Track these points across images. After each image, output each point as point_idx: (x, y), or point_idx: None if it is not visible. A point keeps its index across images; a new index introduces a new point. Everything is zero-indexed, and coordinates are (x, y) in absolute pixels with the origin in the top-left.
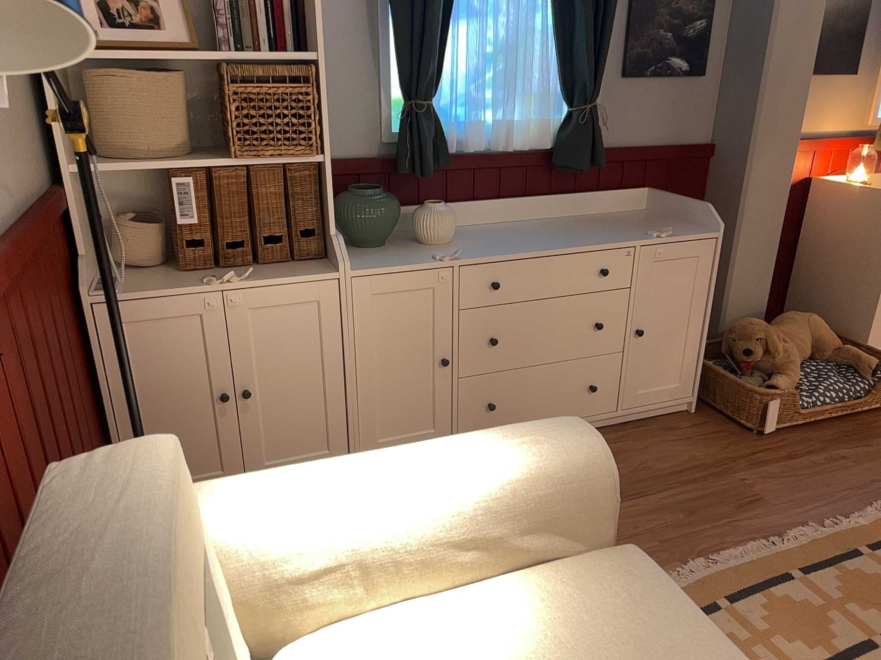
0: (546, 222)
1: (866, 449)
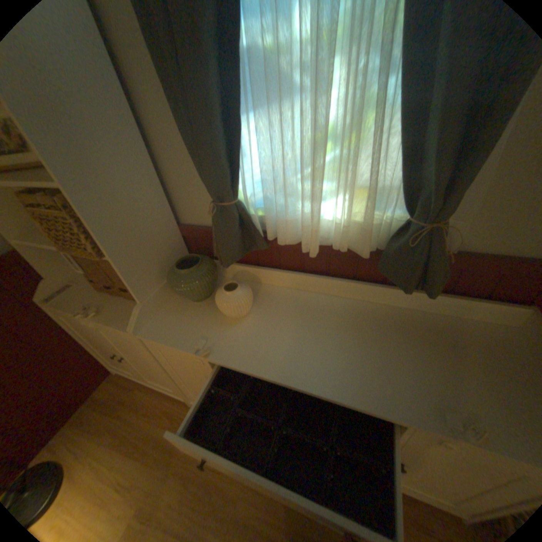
0: (364, 311)
1: None
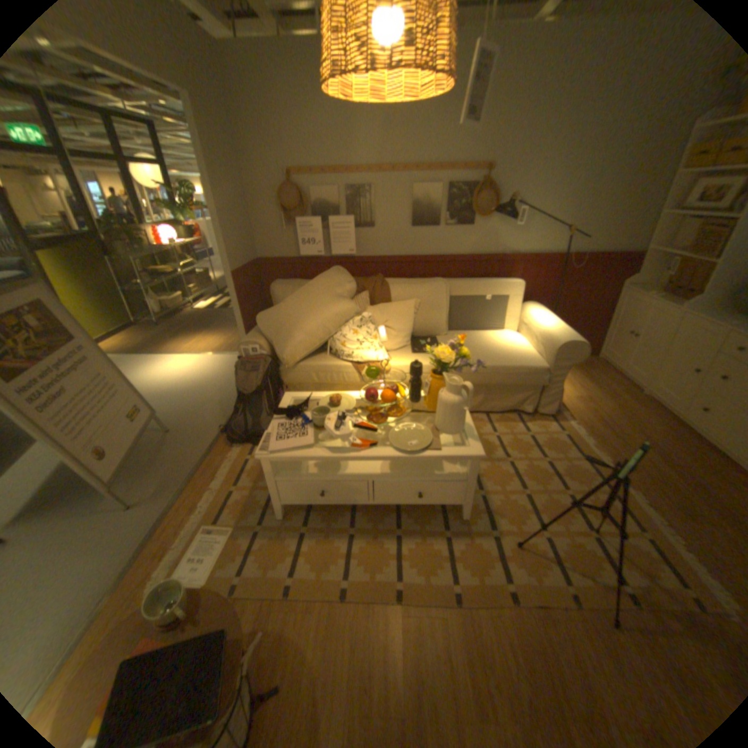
0: None
1: None
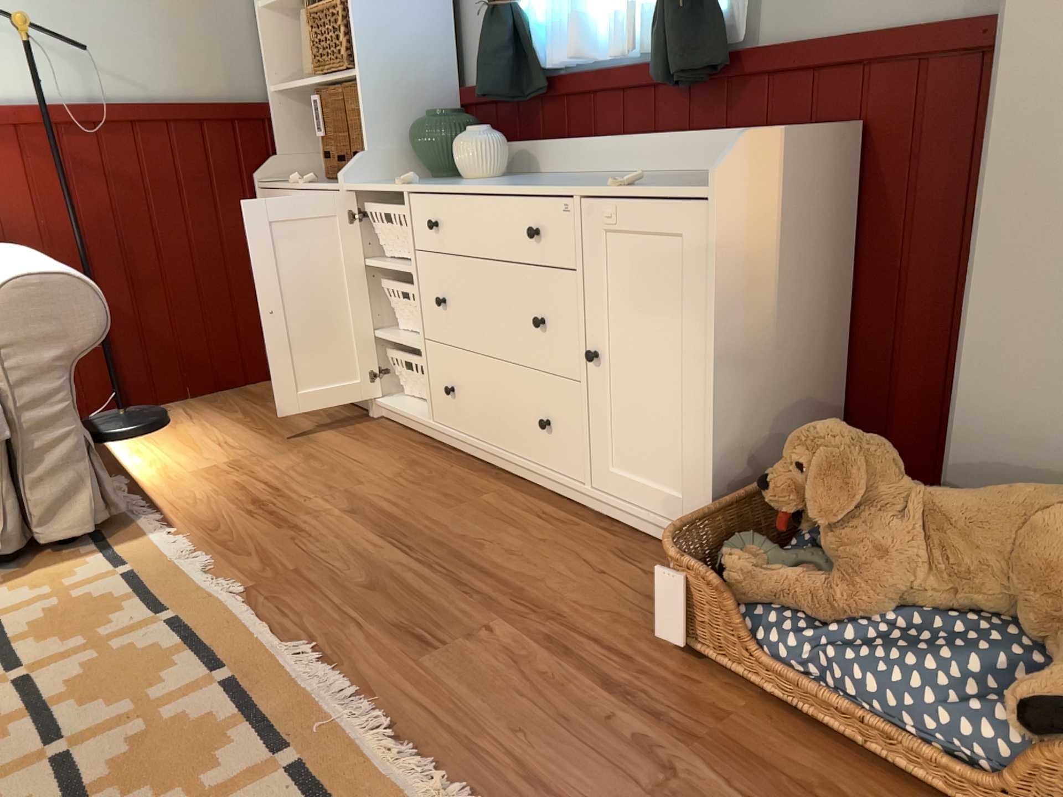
0: (644, 174)
1: None
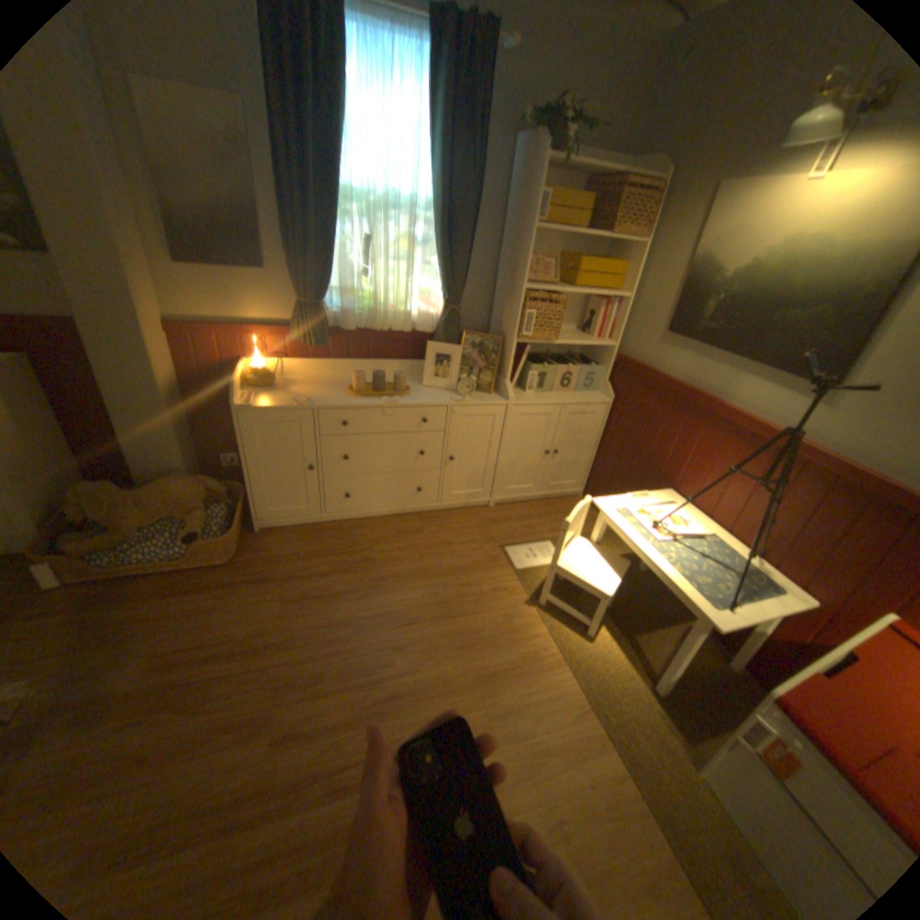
0: None
1: (121, 614)
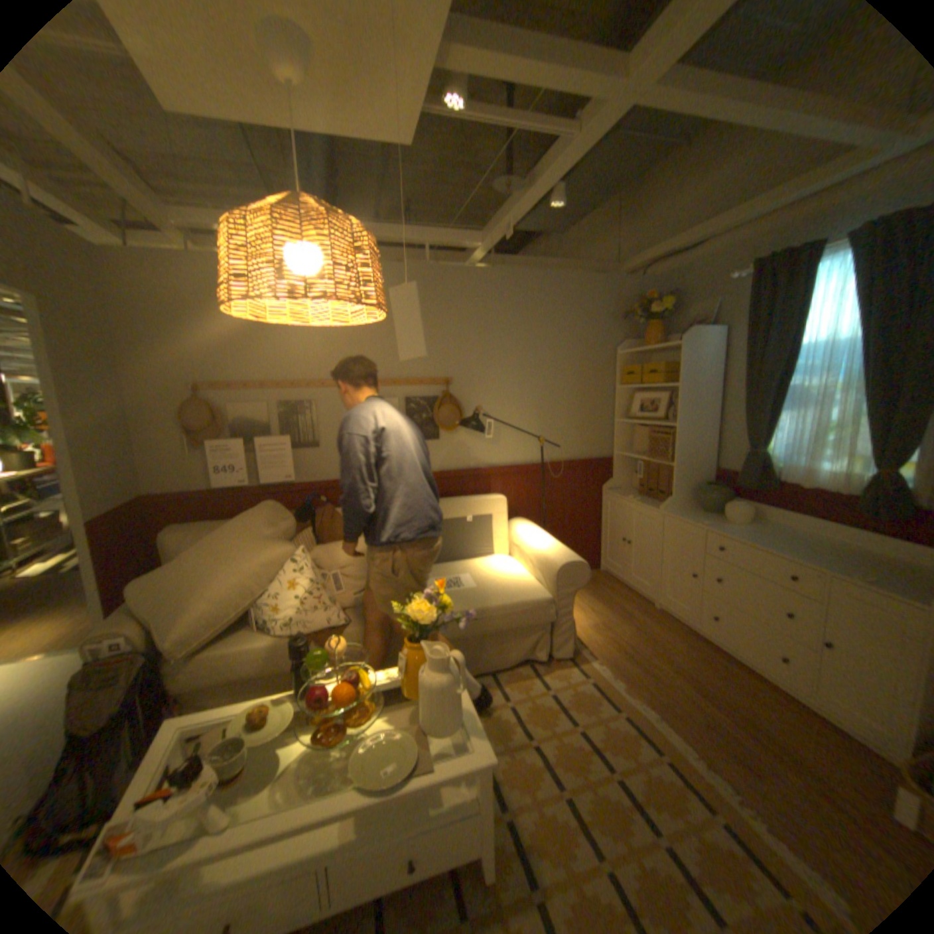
0: (846, 548)
1: None
